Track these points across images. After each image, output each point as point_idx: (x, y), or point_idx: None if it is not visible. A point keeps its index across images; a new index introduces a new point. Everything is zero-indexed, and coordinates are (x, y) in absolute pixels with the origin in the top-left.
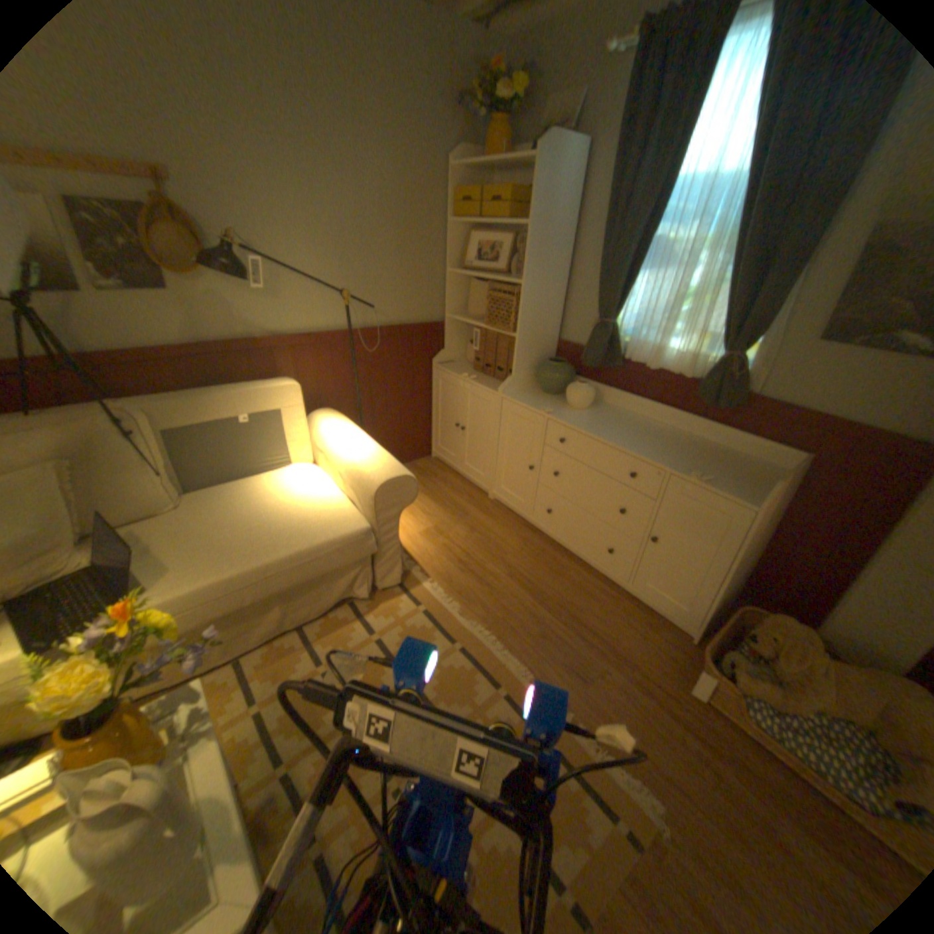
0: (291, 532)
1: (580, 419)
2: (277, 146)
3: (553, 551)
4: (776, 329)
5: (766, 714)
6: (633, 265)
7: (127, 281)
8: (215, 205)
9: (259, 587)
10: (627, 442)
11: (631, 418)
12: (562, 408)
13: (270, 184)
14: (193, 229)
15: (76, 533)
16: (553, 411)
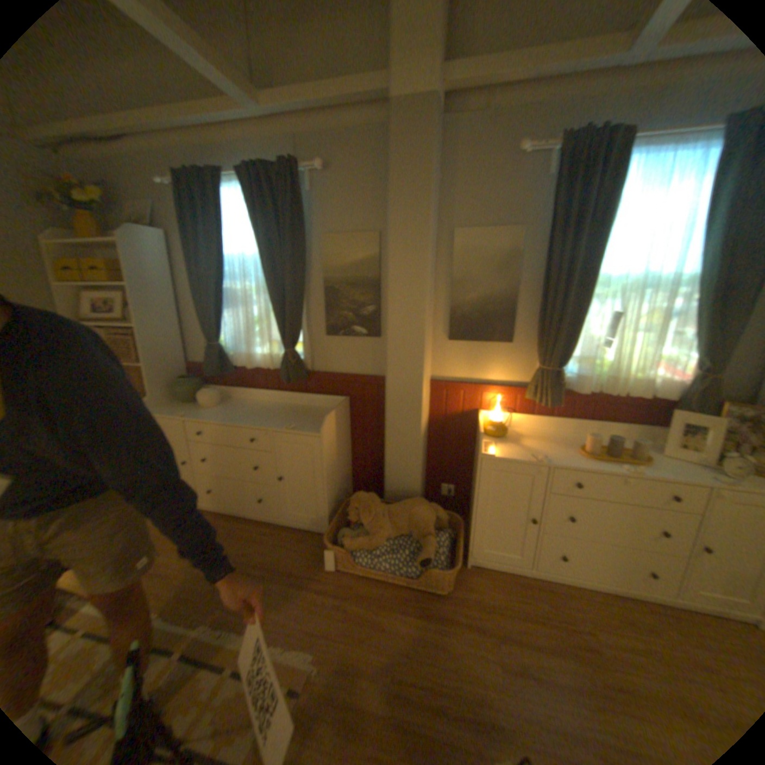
0: None
1: (209, 415)
2: None
3: (220, 523)
4: (305, 334)
5: (363, 556)
6: (215, 307)
7: None
8: None
9: None
10: (243, 421)
11: (249, 404)
12: (195, 410)
13: None
14: None
15: None
16: (185, 415)
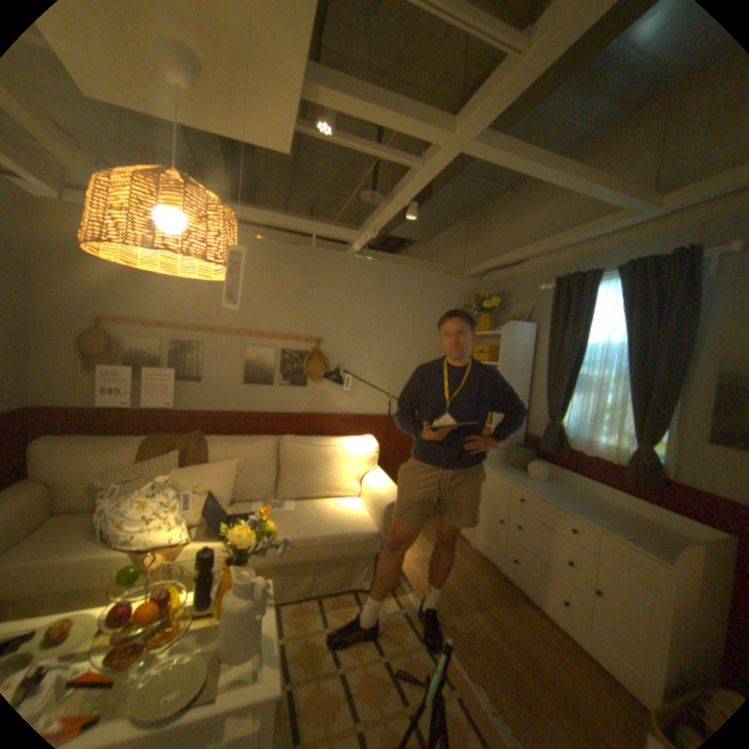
0: (332, 524)
1: (536, 487)
2: (369, 330)
3: (520, 600)
4: (675, 434)
5: None
6: (567, 389)
7: (291, 383)
8: (337, 353)
9: (308, 552)
10: (570, 506)
11: (580, 492)
12: (525, 478)
13: (363, 345)
14: (325, 363)
15: (231, 500)
16: (515, 479)
